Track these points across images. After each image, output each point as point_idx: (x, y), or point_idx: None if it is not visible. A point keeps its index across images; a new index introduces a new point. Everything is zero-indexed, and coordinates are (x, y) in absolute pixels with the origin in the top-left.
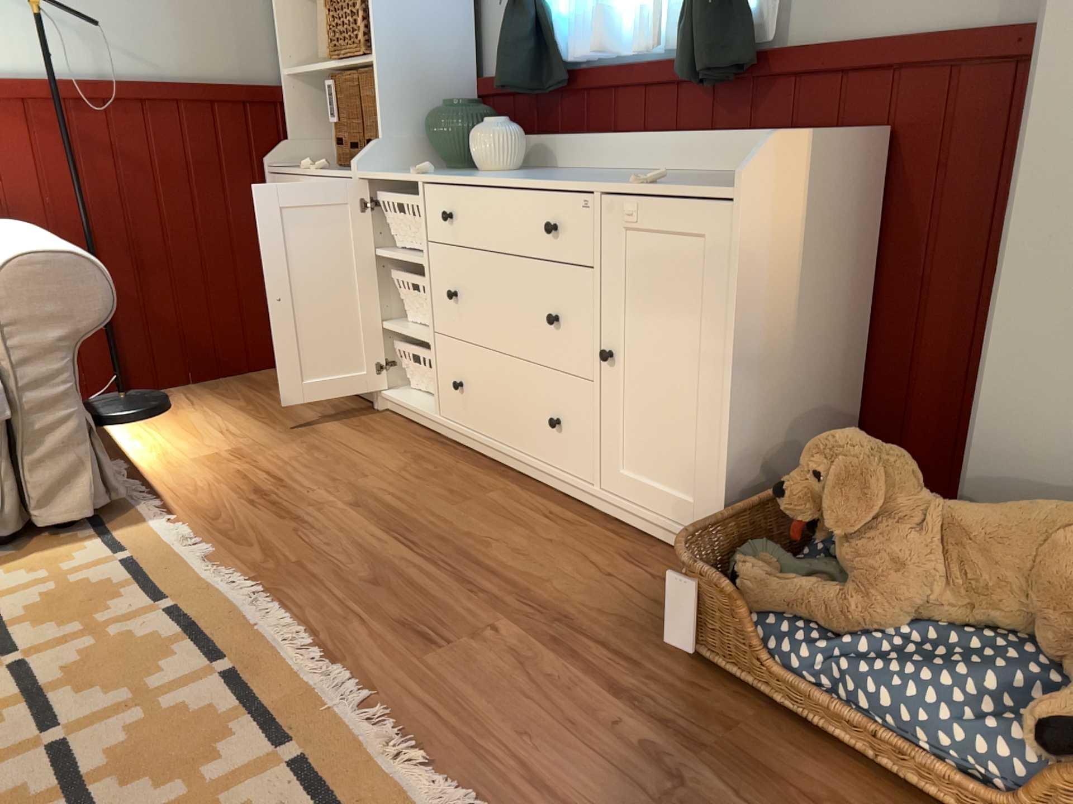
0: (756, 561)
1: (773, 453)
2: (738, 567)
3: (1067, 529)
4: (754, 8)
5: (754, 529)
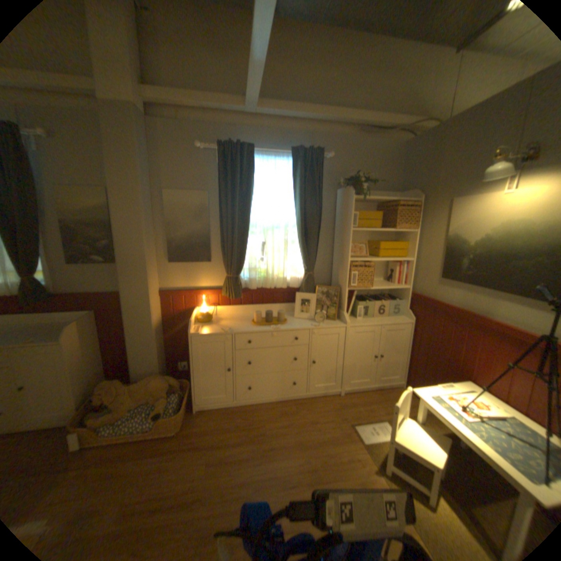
0: (89, 419)
1: (84, 391)
2: (86, 424)
3: (148, 383)
4: (44, 284)
5: (84, 410)
